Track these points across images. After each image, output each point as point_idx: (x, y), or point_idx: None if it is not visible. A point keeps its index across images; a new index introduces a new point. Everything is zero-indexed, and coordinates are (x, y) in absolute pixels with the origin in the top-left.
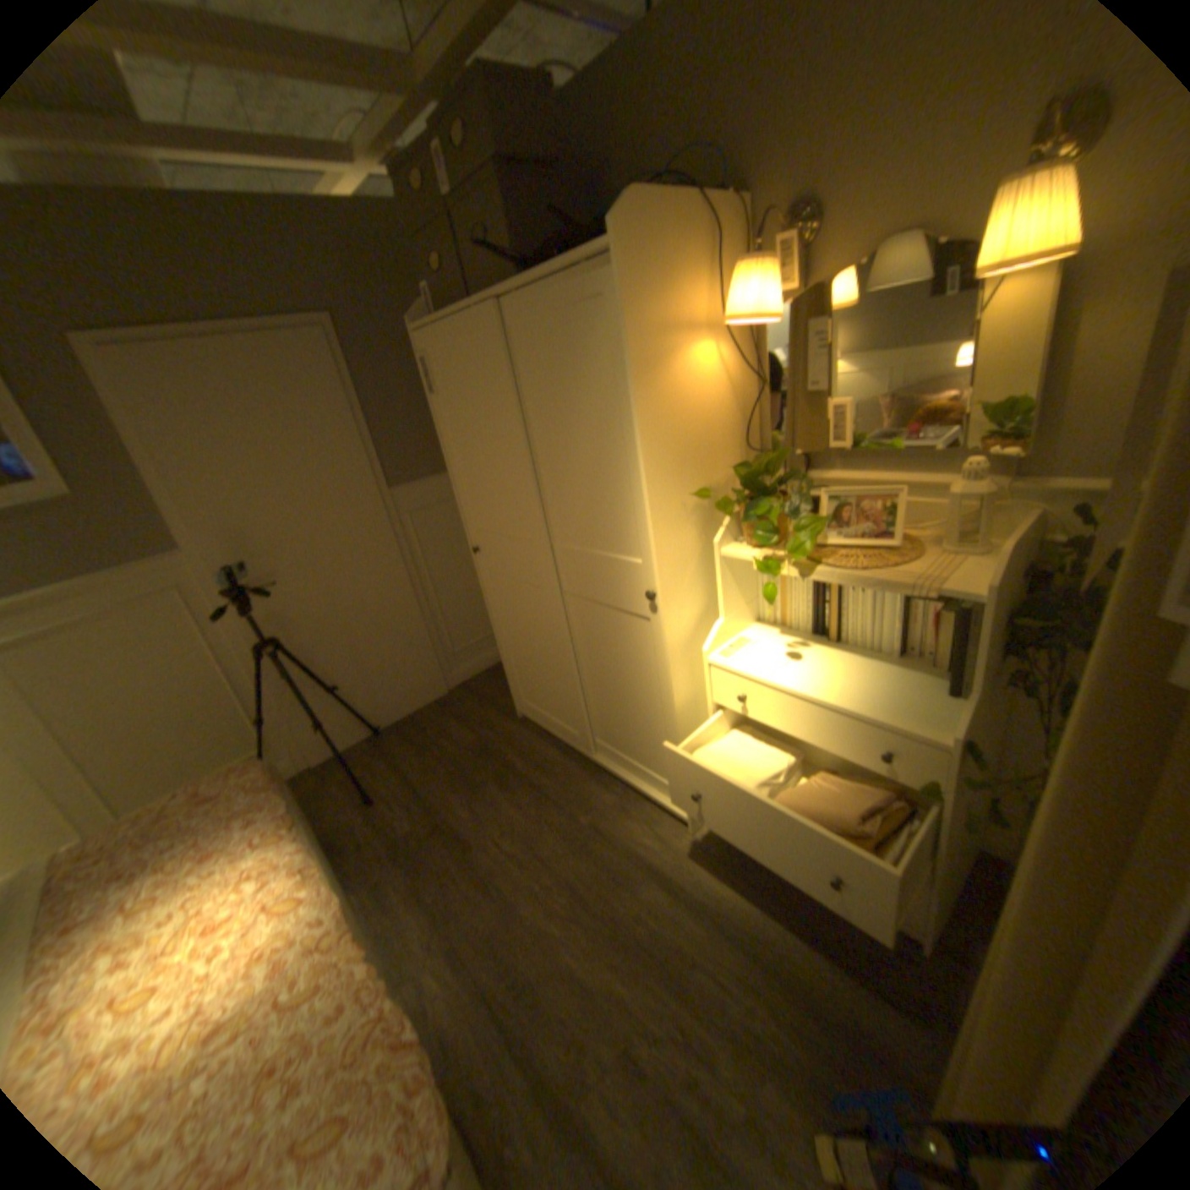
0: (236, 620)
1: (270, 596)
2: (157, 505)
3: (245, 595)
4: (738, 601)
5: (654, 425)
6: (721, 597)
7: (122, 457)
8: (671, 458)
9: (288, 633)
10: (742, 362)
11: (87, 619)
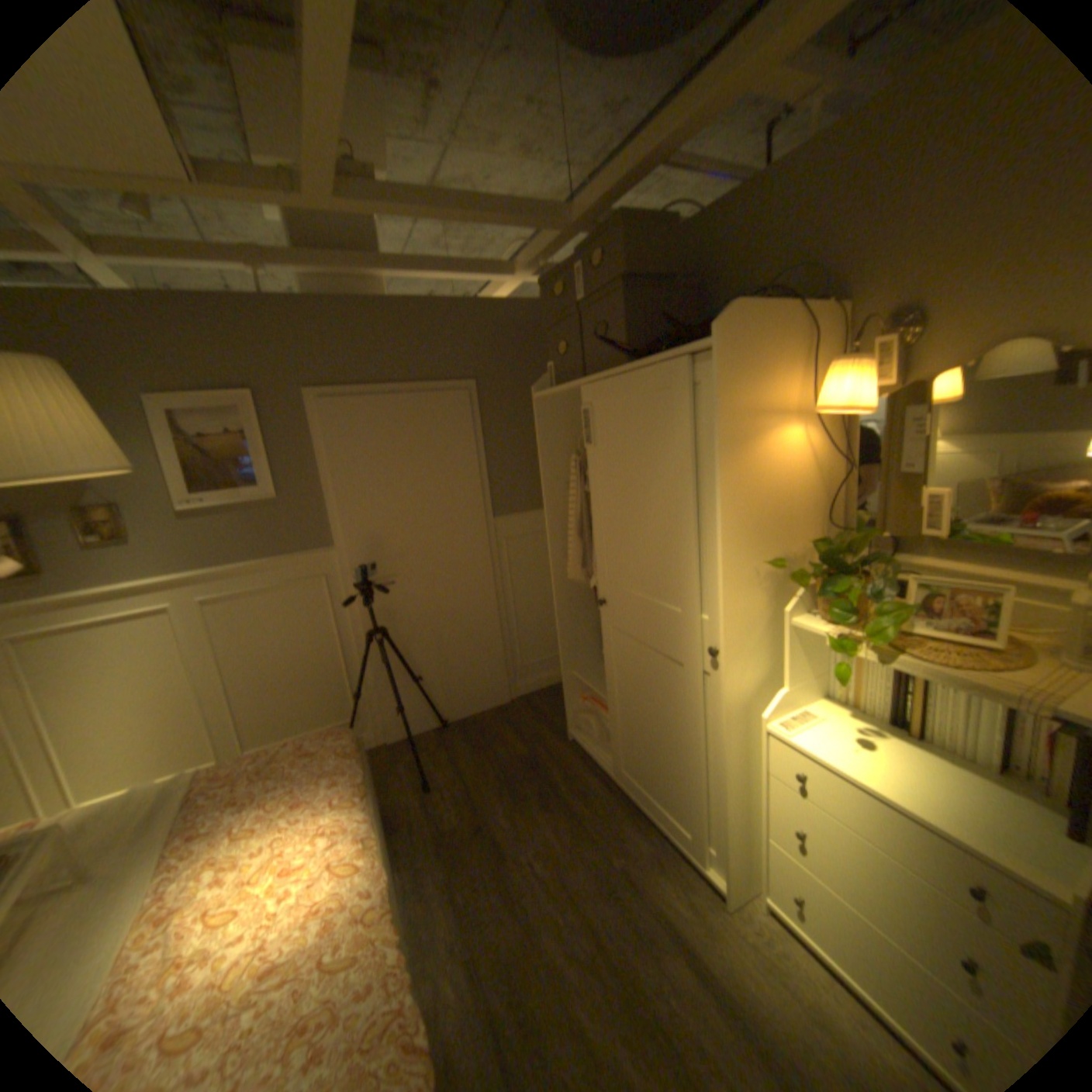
0: (361, 607)
1: (390, 592)
2: (330, 511)
3: (372, 589)
4: (807, 673)
5: (737, 496)
6: (788, 666)
7: (316, 474)
8: (749, 527)
9: (396, 625)
10: (831, 445)
11: (265, 589)
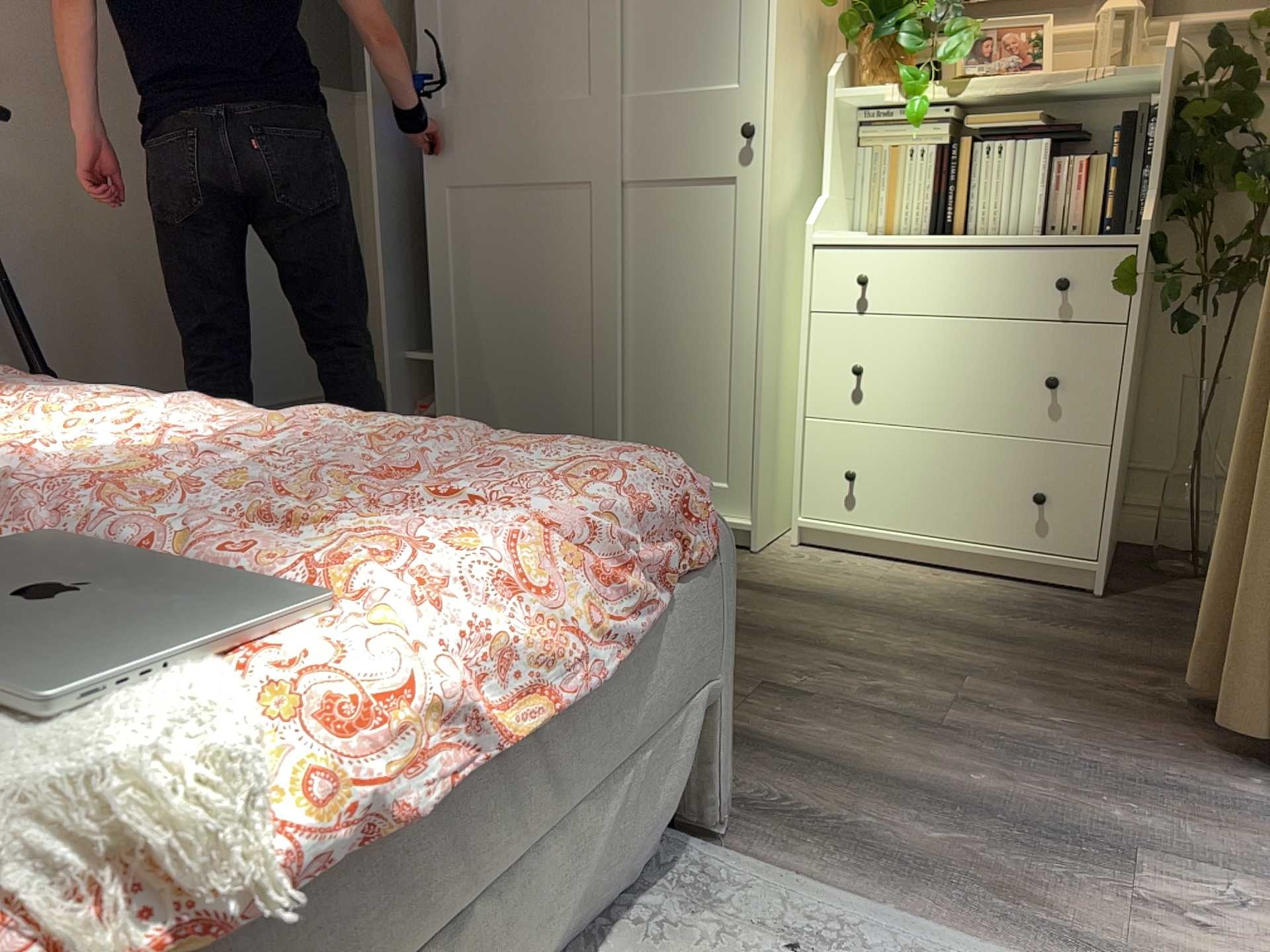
0: None
1: None
2: None
3: None
4: (841, 181)
5: None
6: (829, 157)
7: None
8: None
9: None
10: None
11: None
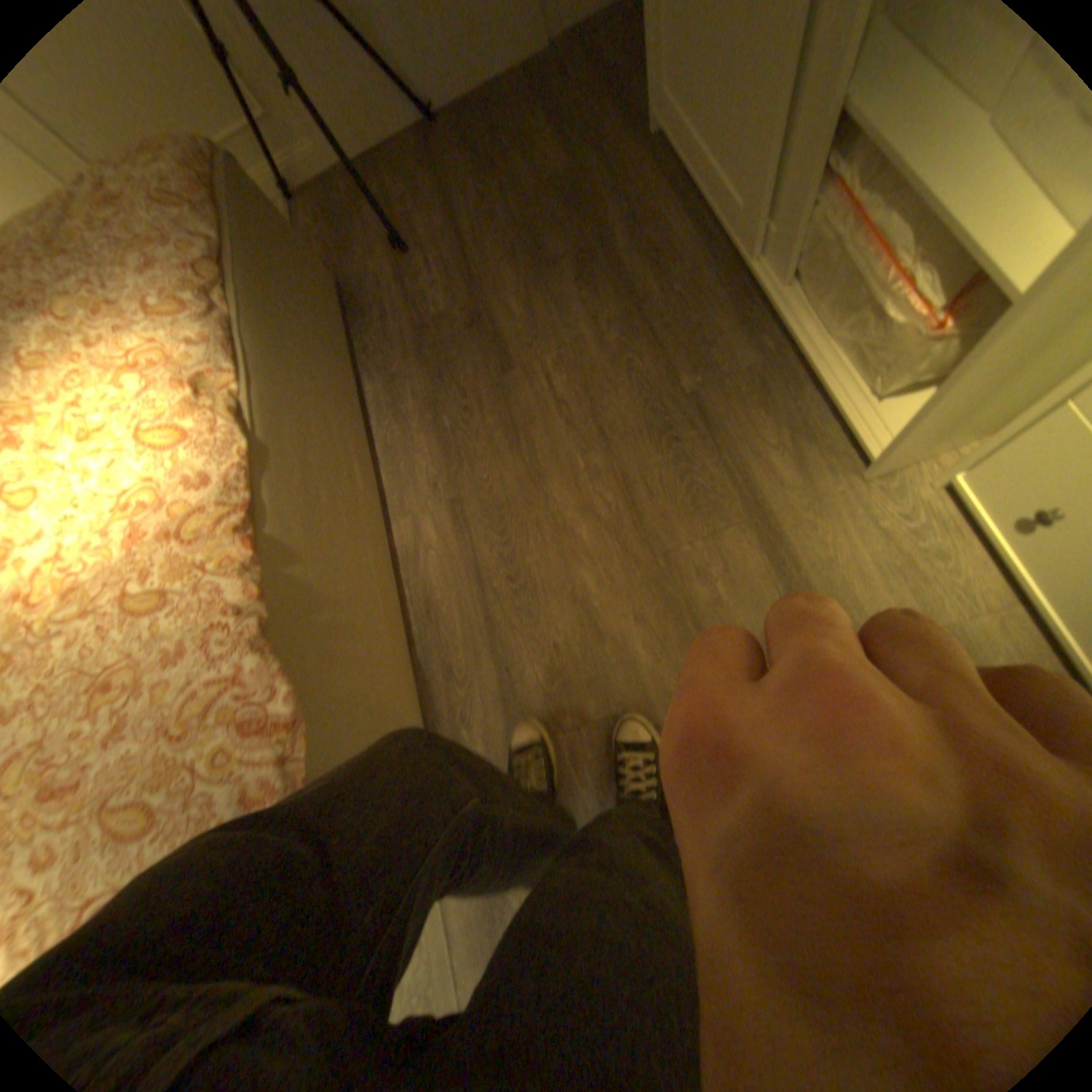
0: None
1: None
2: None
3: None
4: None
5: None
6: None
7: None
8: None
9: None
10: None
11: None
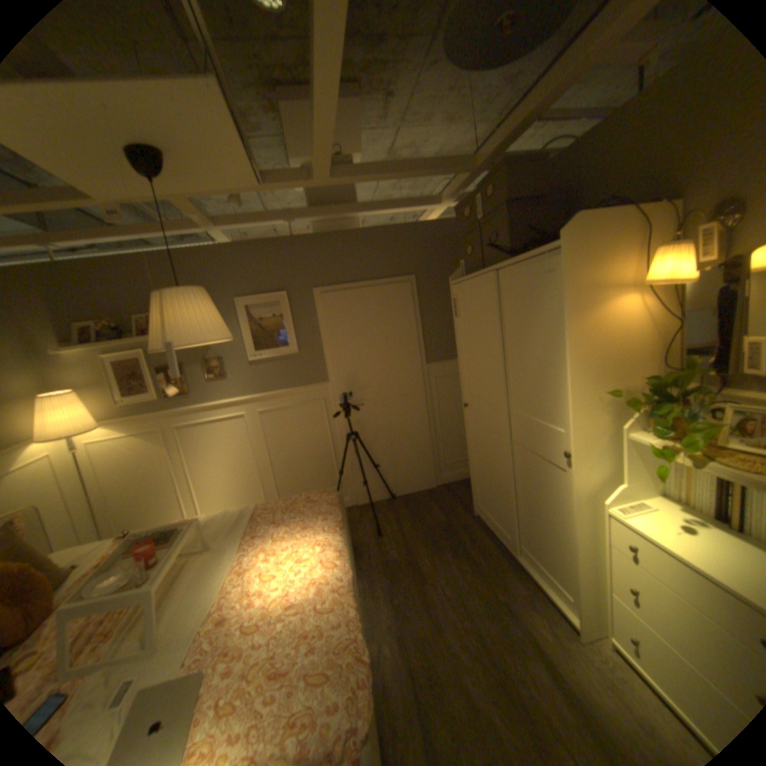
0: (343, 419)
1: (360, 410)
2: (326, 360)
3: (350, 407)
4: (645, 475)
5: (582, 345)
6: (627, 468)
7: (319, 338)
8: (593, 367)
9: (364, 431)
10: (666, 306)
11: (291, 406)
